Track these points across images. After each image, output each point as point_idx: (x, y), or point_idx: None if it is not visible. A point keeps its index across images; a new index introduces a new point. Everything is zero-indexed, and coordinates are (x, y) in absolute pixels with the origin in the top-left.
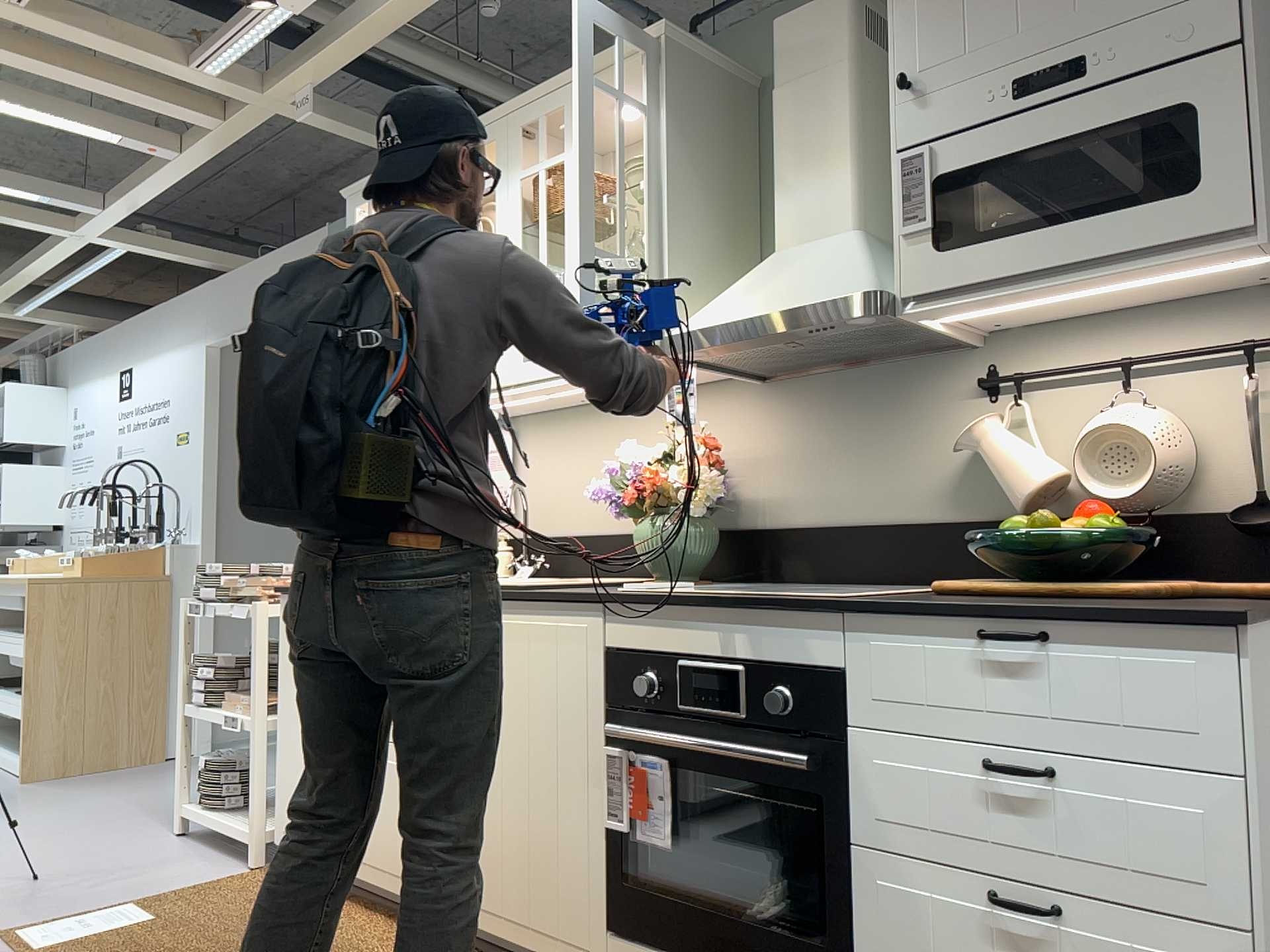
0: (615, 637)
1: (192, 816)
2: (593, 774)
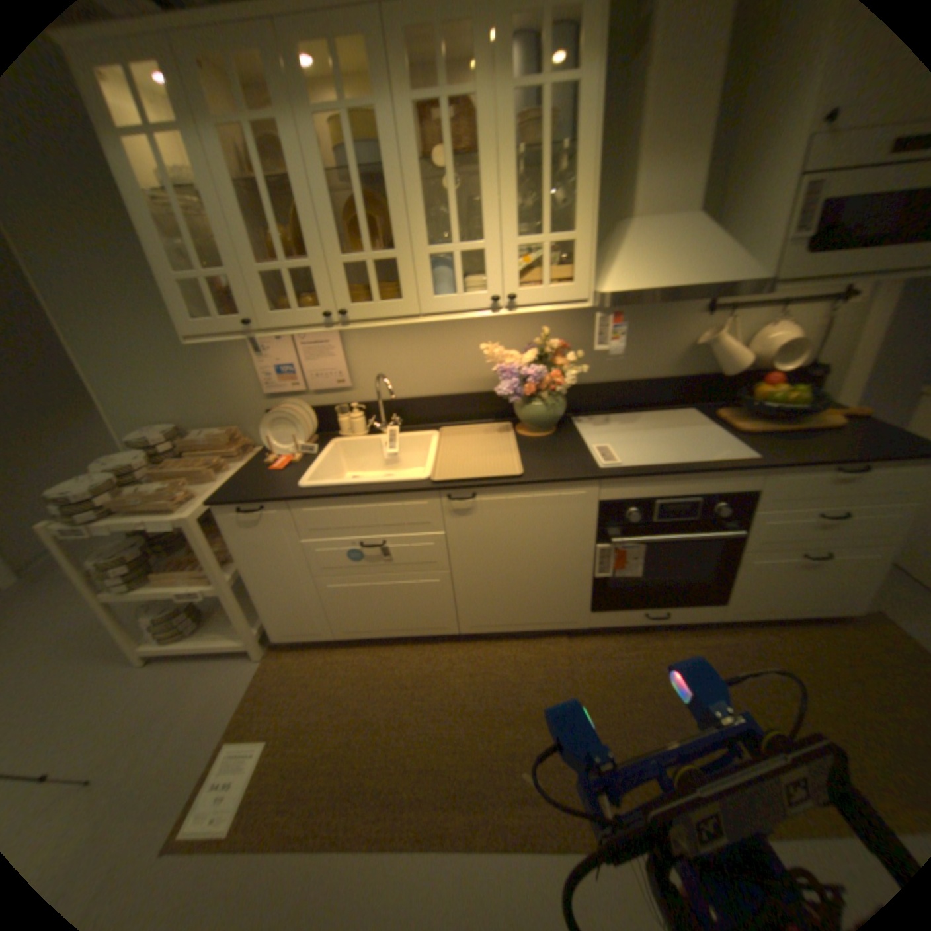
0: (610, 496)
1: (158, 655)
2: (587, 559)
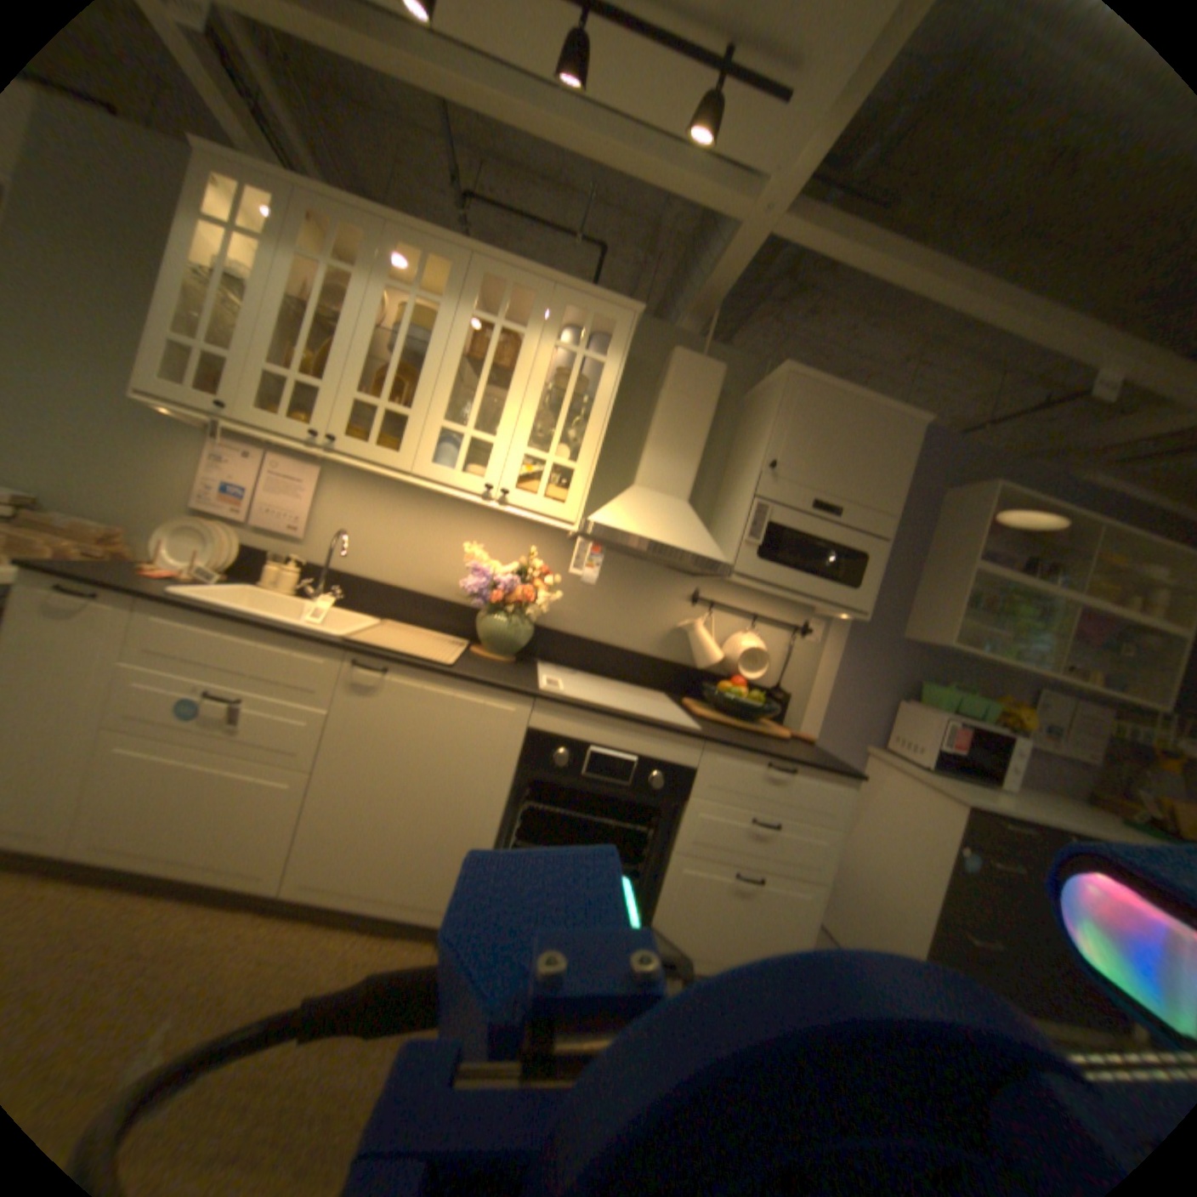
0: (537, 723)
1: None
2: (490, 808)
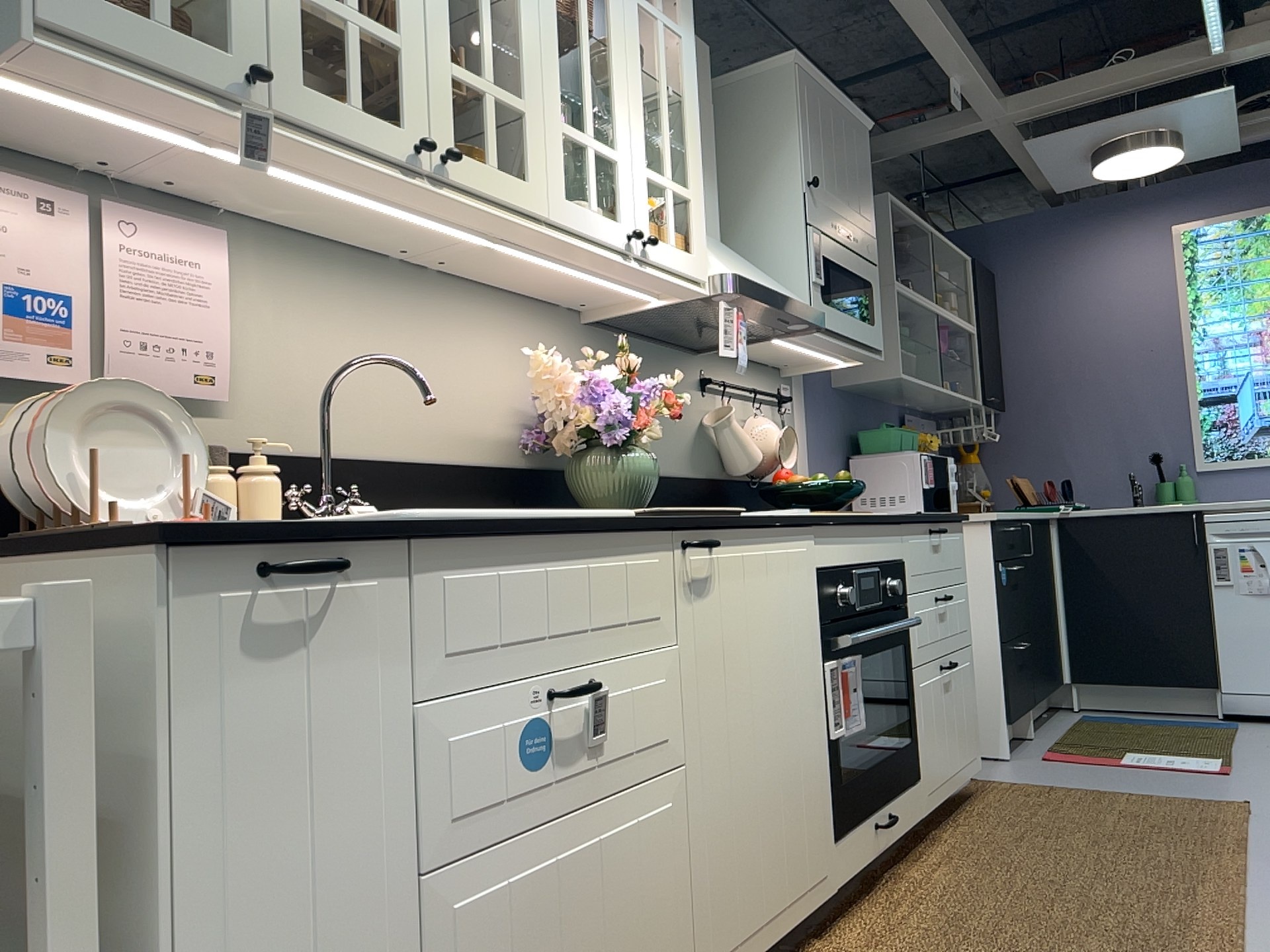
0: (823, 556)
1: None
2: (820, 695)
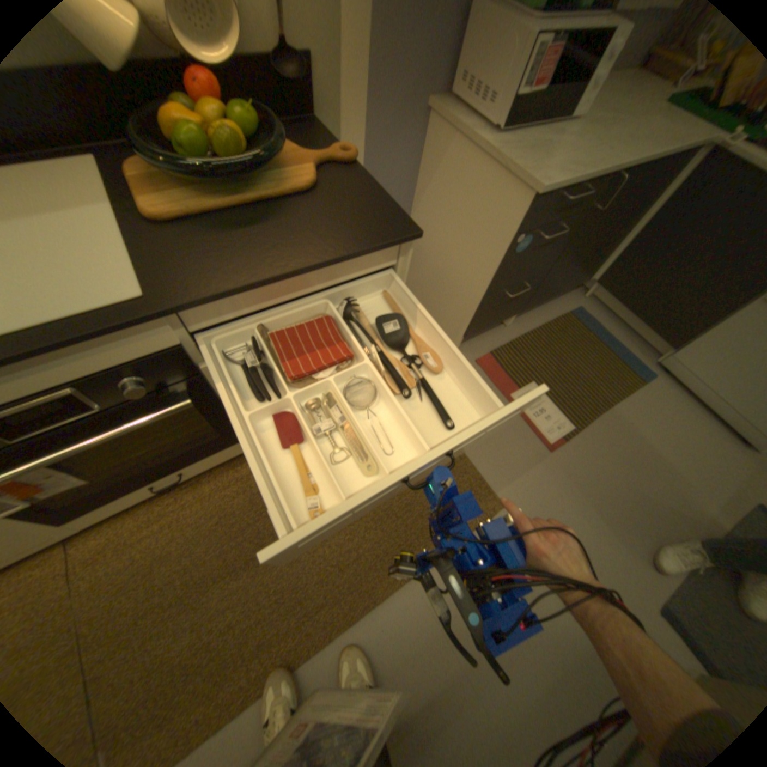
0: None
1: None
2: None
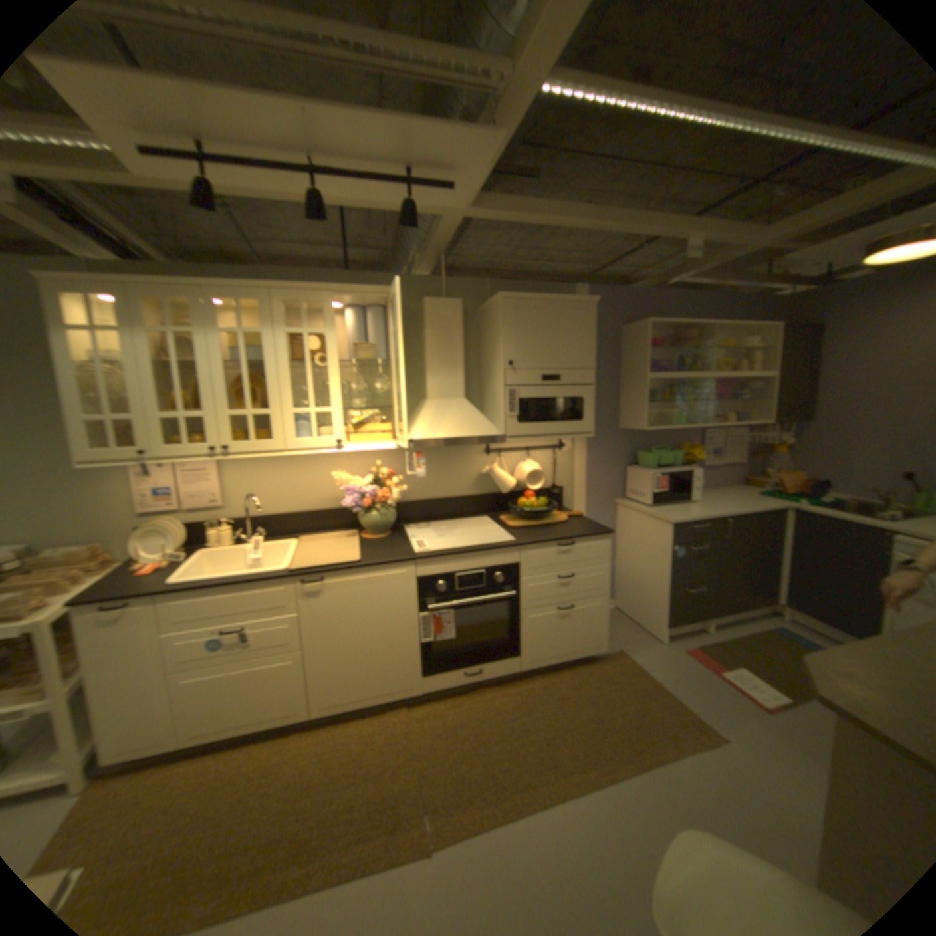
0: (422, 573)
1: None
2: (411, 627)
